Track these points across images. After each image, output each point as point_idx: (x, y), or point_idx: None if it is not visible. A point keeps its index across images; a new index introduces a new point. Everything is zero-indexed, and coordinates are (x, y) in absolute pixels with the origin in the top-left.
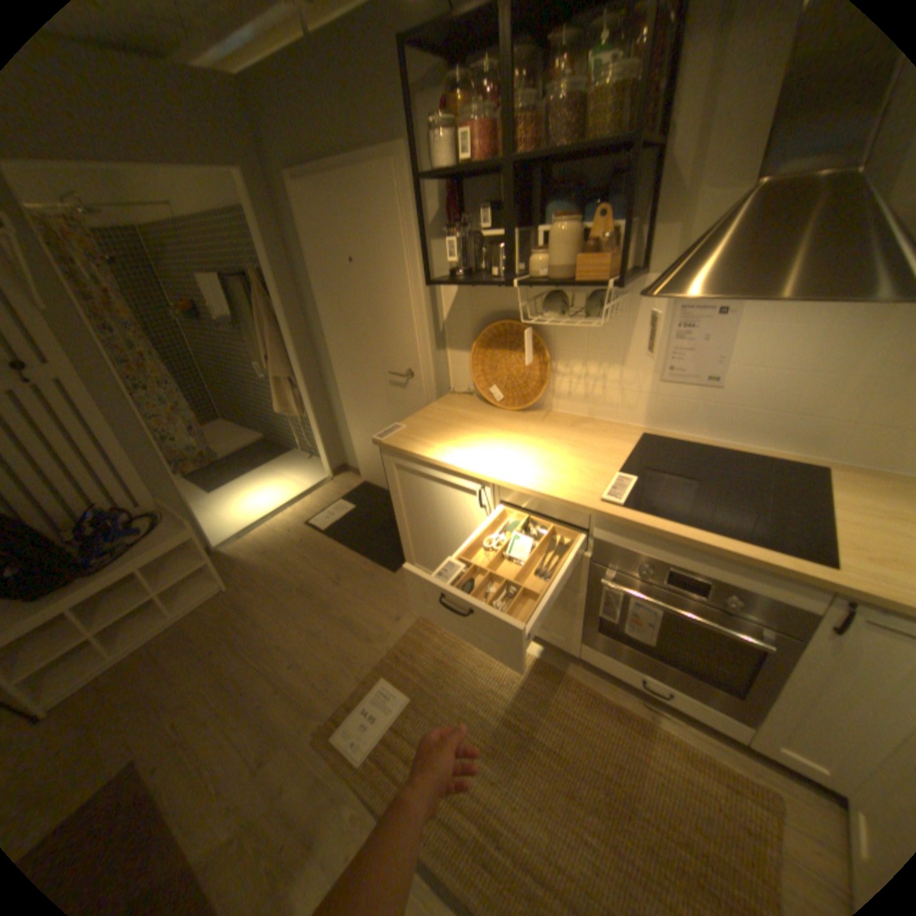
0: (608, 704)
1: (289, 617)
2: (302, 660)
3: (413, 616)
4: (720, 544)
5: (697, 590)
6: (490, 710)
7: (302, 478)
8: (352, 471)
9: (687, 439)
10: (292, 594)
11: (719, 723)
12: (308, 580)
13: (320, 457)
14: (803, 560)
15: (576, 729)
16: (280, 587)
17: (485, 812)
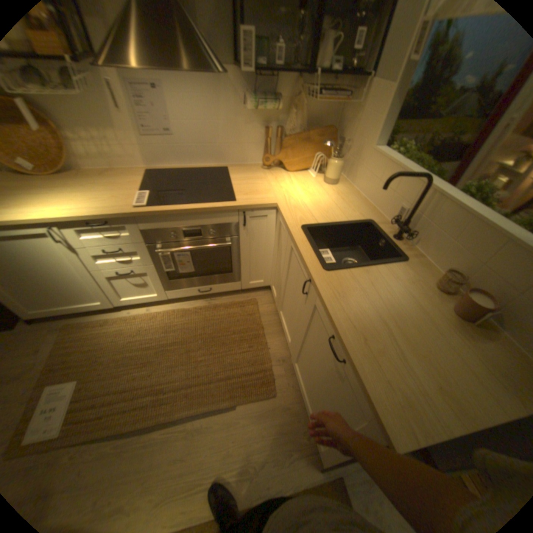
0: (189, 309)
1: None
2: None
3: (51, 341)
4: (195, 207)
5: (198, 235)
6: (132, 350)
7: None
8: None
9: (170, 169)
10: None
11: (229, 287)
12: None
13: None
14: (225, 202)
15: (179, 327)
16: None
17: (151, 387)
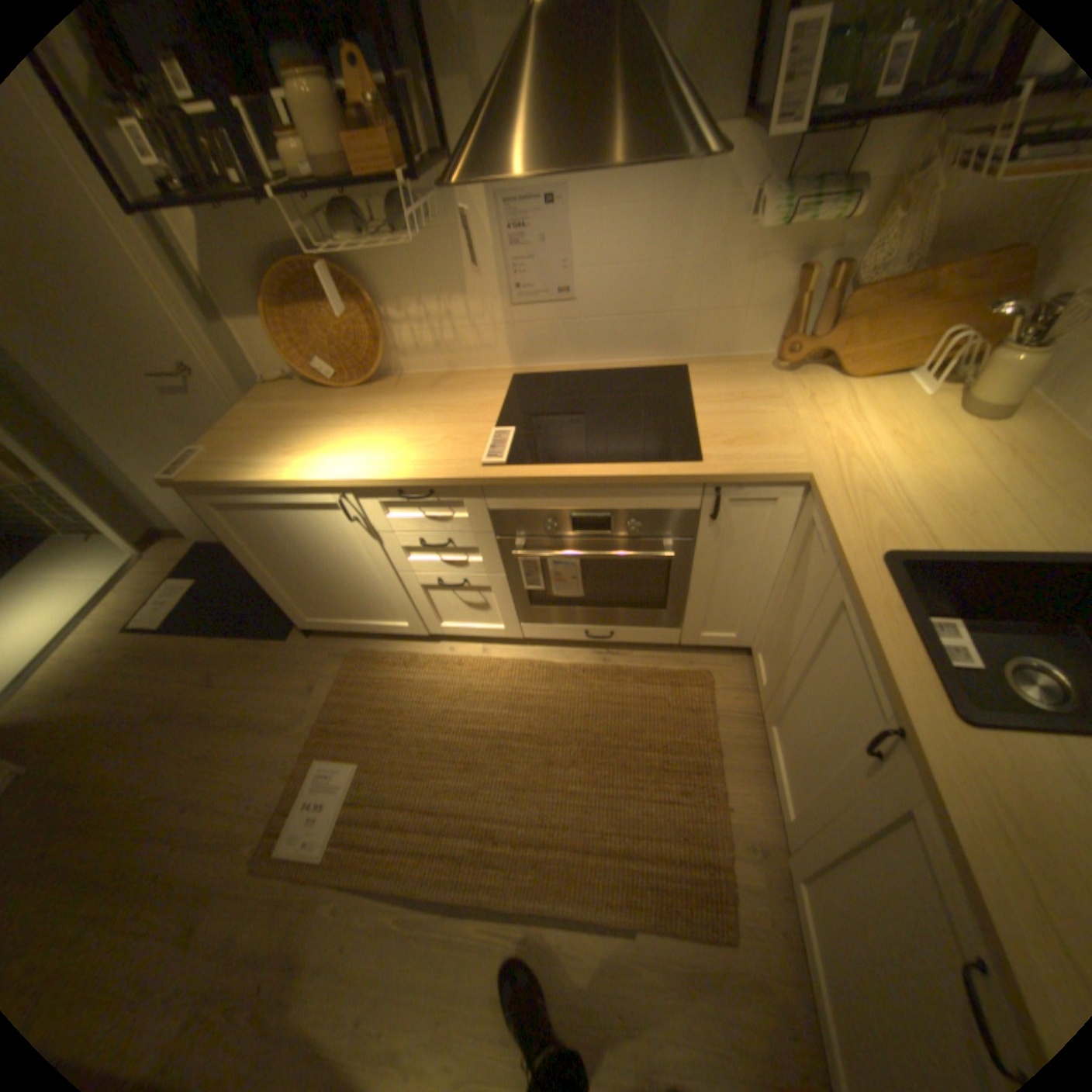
0: (561, 666)
1: (152, 754)
2: (196, 793)
3: (329, 677)
4: (604, 472)
5: (601, 526)
6: (449, 729)
7: (88, 571)
8: (168, 534)
9: (559, 370)
10: (144, 725)
11: (652, 636)
12: (160, 699)
13: (102, 532)
14: (673, 463)
15: (538, 703)
16: (119, 726)
17: (472, 821)
